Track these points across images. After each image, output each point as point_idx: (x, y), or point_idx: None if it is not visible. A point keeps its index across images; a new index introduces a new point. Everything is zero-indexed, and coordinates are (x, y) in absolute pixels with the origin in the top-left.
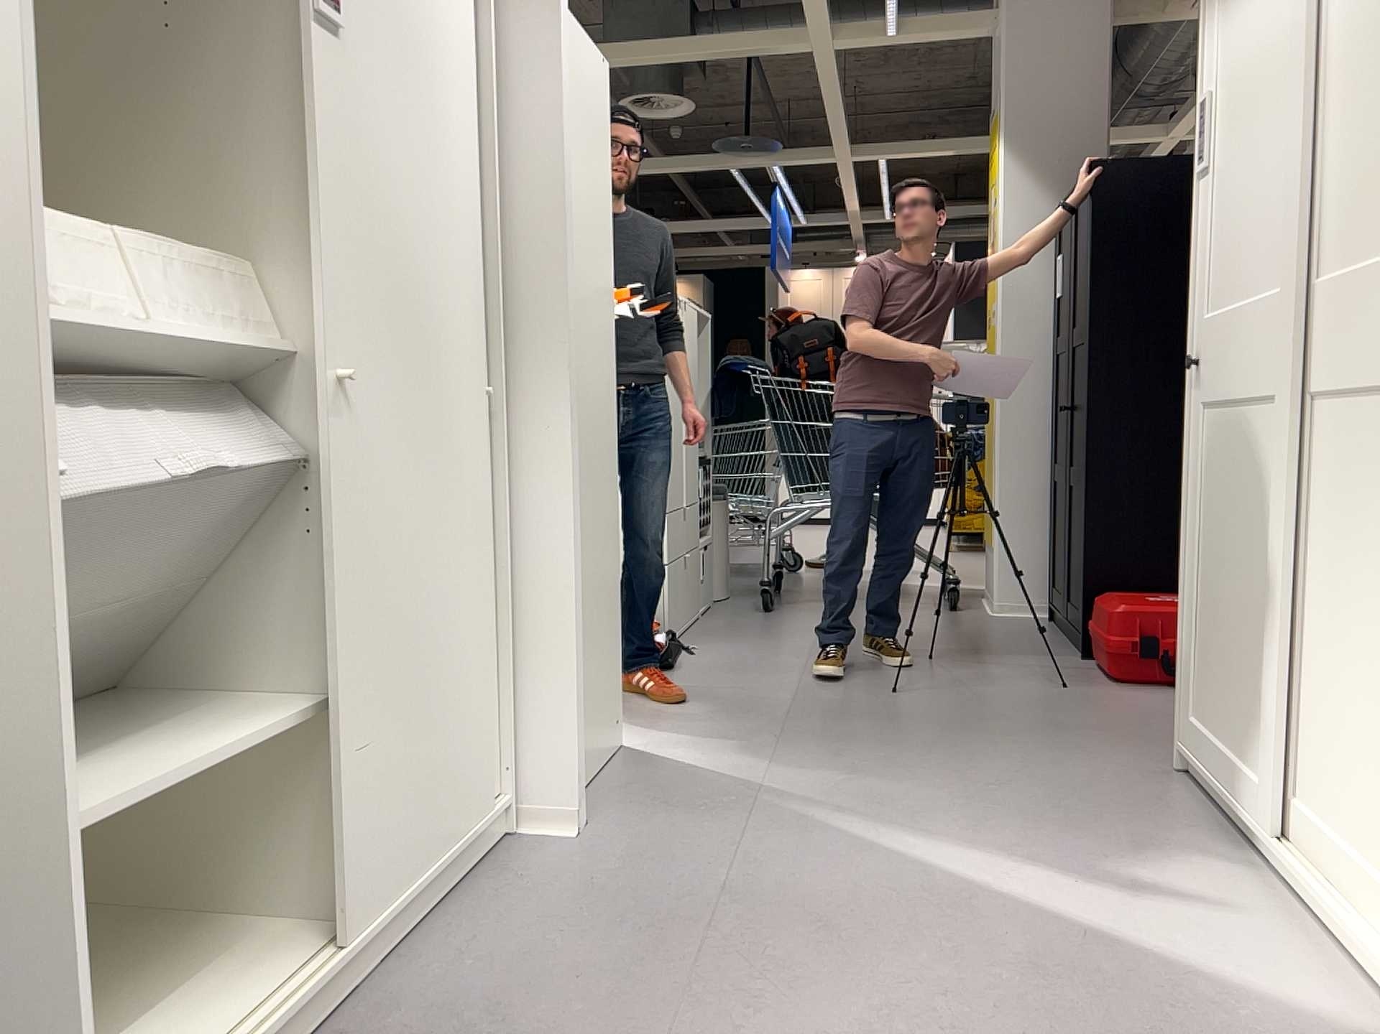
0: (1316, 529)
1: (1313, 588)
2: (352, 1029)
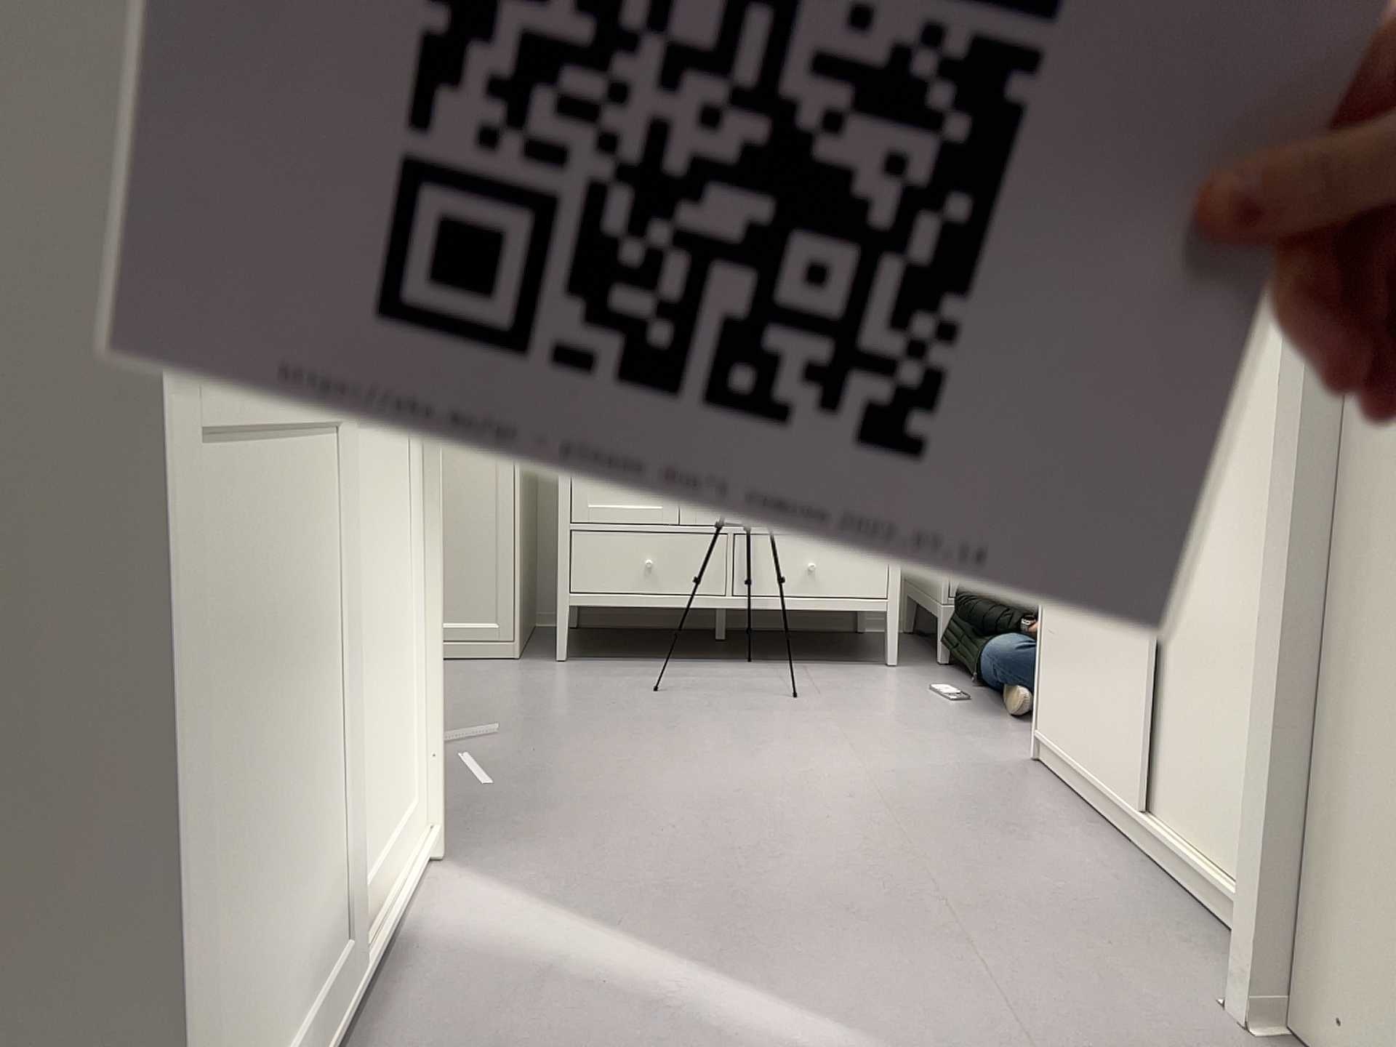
0: (343, 584)
1: (345, 650)
2: (1092, 829)
